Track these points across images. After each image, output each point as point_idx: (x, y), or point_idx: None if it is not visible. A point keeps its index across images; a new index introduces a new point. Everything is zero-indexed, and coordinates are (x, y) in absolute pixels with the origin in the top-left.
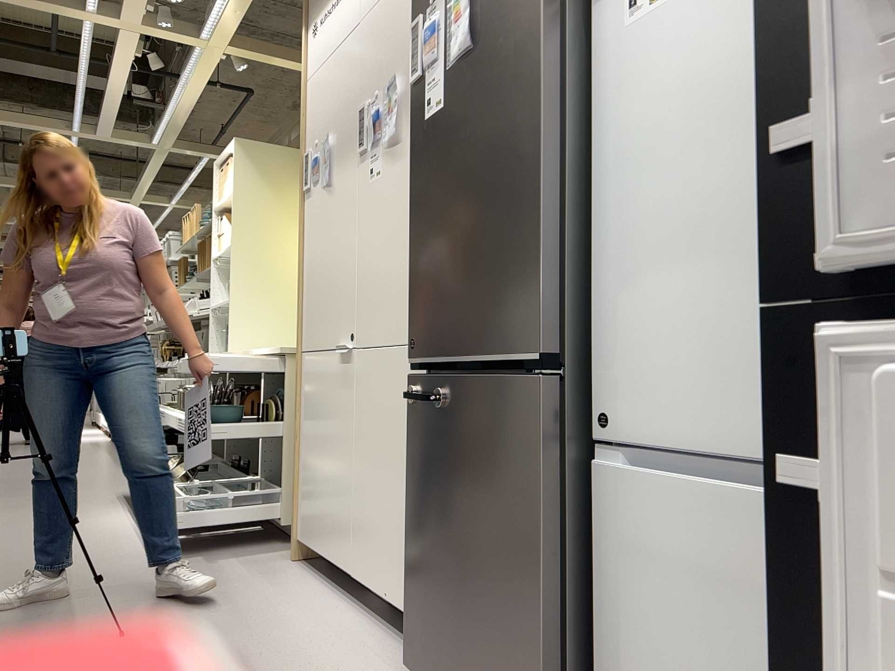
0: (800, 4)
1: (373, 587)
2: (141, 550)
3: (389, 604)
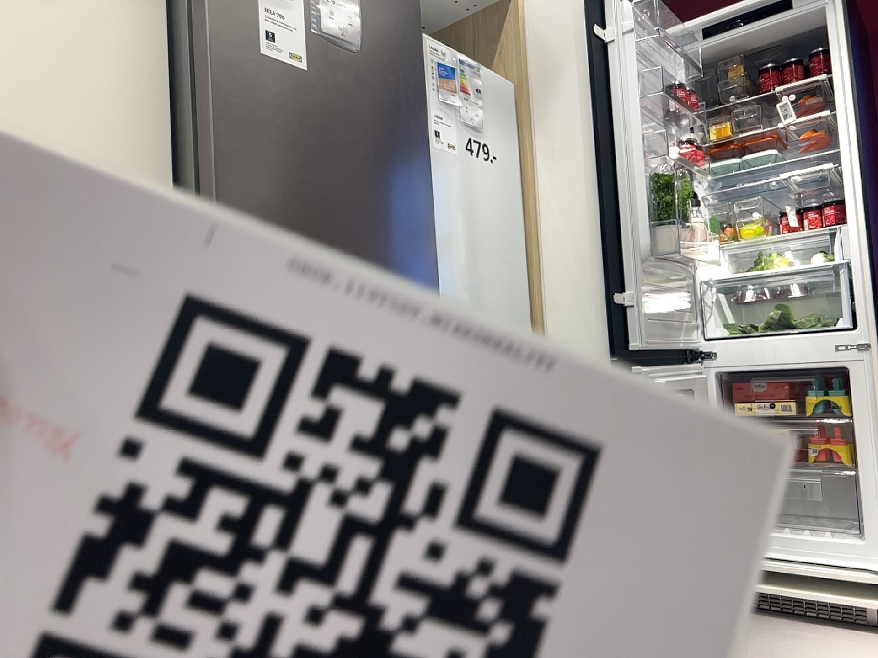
0: (613, 250)
1: None
2: None
3: None
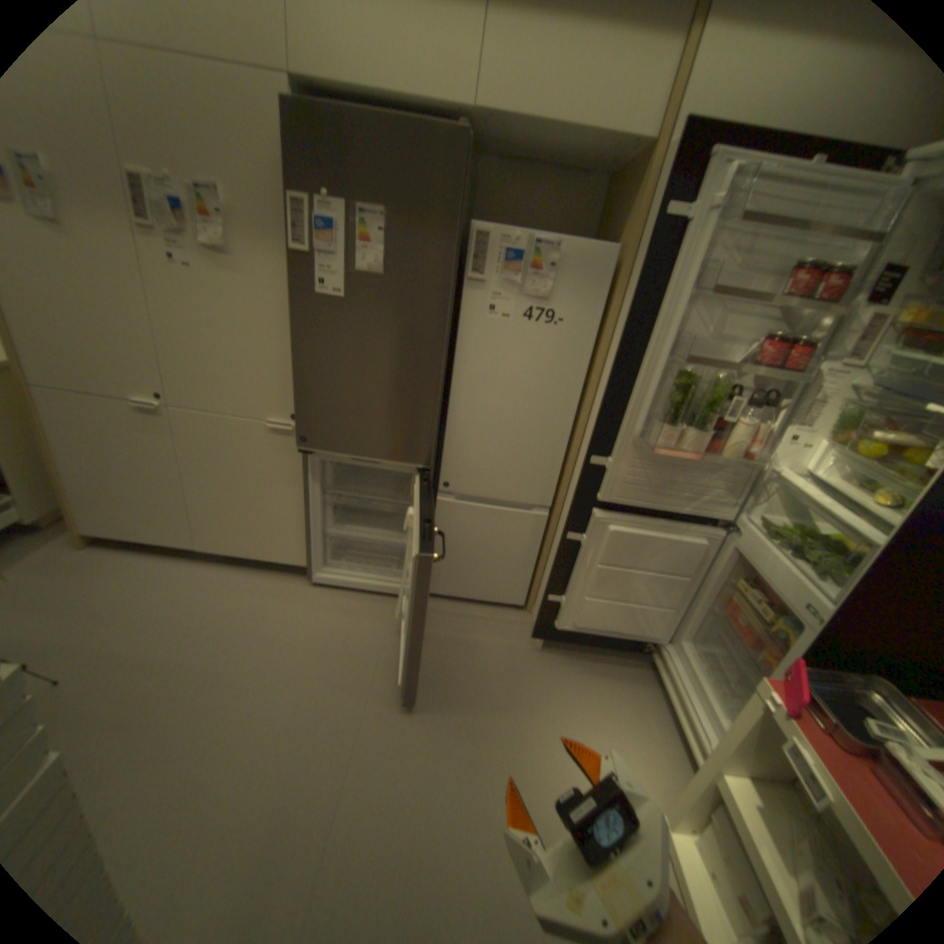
0: (605, 424)
1: (228, 551)
2: None
3: (251, 557)
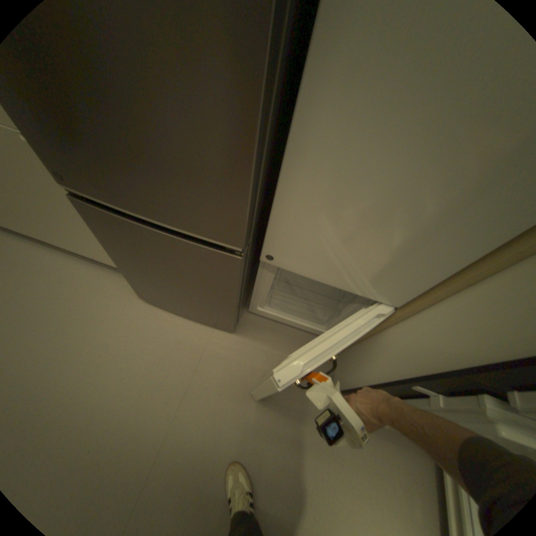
0: None
1: (78, 252)
2: None
3: (98, 260)
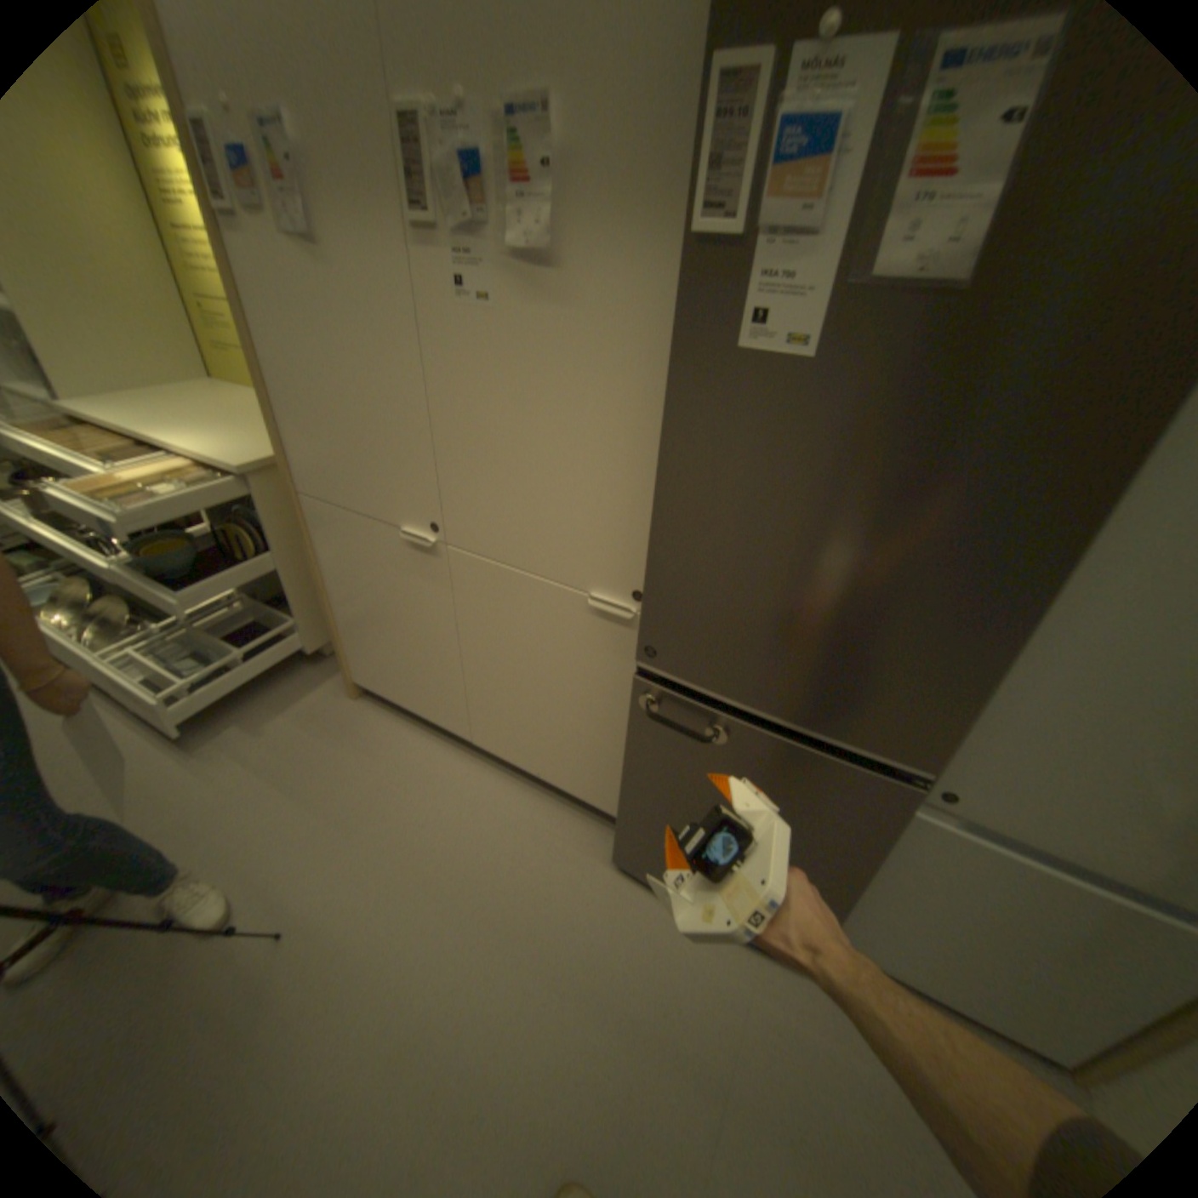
0: None
1: (514, 760)
2: (134, 737)
3: (543, 778)
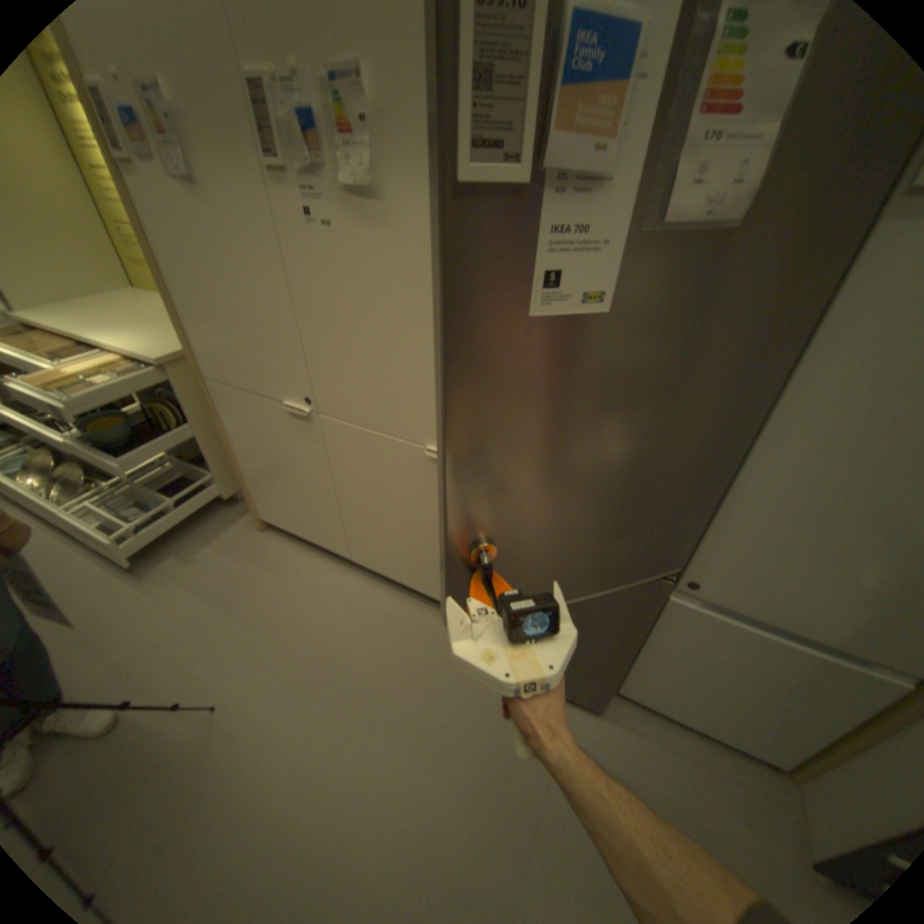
0: None
1: (383, 572)
2: (95, 568)
3: (405, 584)
